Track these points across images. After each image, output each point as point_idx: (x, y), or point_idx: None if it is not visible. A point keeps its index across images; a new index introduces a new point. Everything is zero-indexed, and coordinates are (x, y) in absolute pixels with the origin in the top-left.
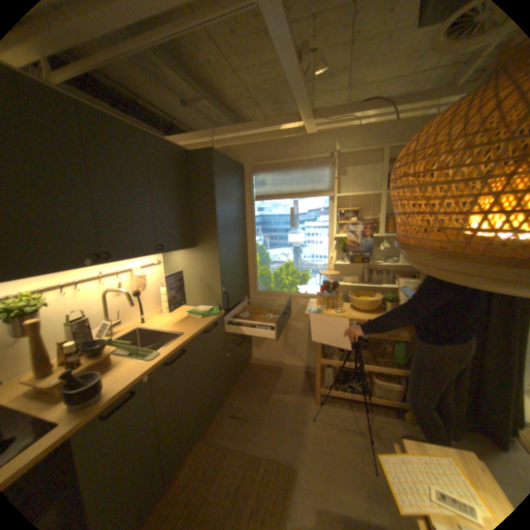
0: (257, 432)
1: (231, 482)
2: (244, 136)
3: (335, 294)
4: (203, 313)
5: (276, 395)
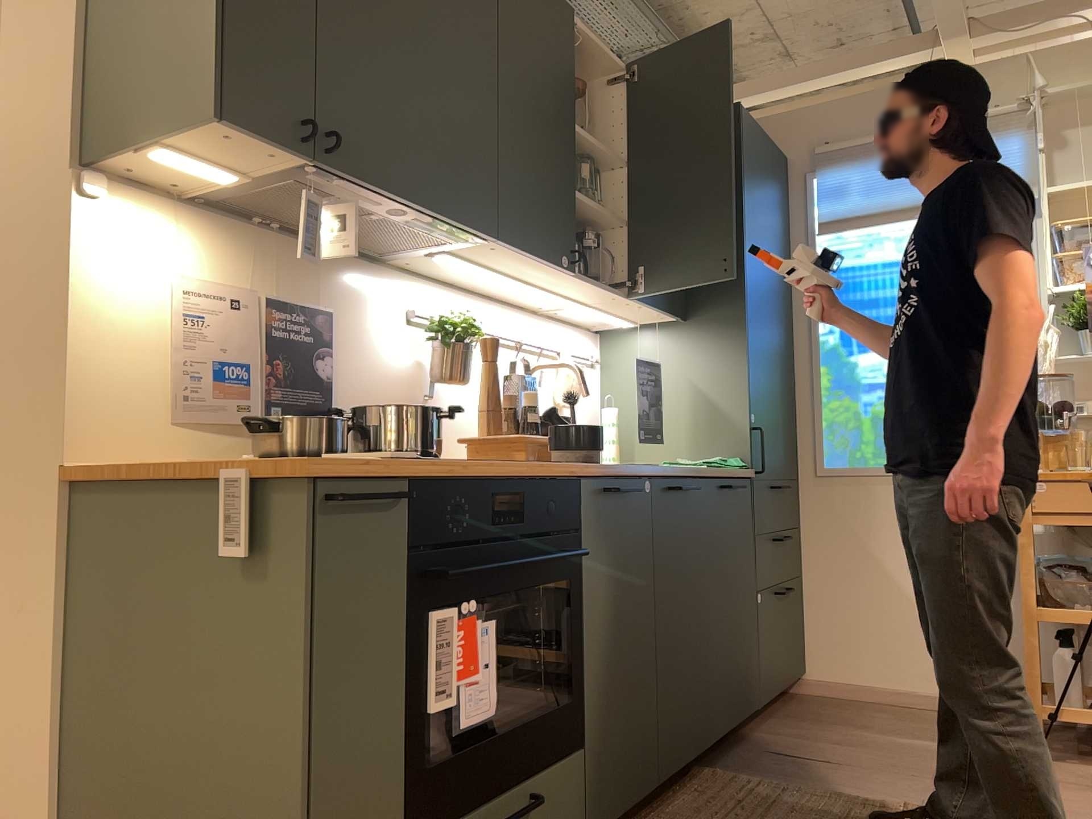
0: (861, 776)
1: (817, 818)
2: (786, 98)
3: (1064, 432)
4: (708, 463)
5: (901, 738)
